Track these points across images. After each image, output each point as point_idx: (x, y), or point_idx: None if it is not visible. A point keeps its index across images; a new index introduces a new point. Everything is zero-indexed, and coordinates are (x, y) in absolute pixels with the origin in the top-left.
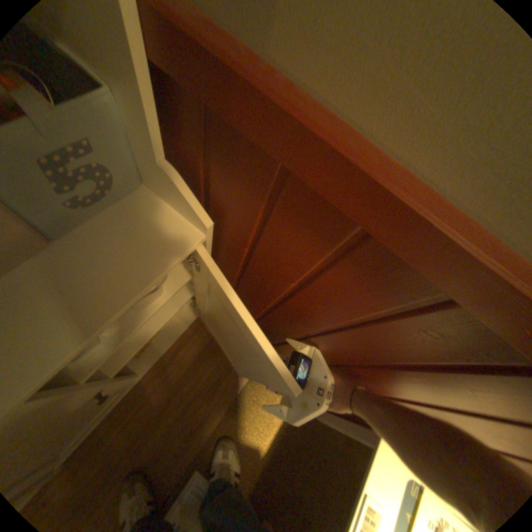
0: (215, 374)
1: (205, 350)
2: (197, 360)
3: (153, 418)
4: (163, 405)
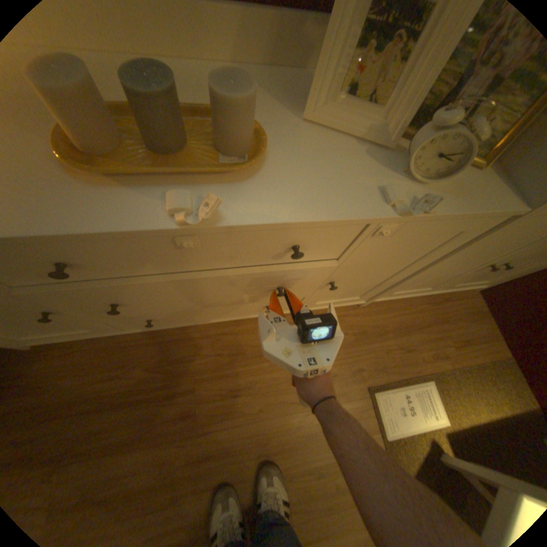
0: (468, 336)
1: (466, 315)
2: (459, 317)
3: (418, 326)
4: (426, 324)
